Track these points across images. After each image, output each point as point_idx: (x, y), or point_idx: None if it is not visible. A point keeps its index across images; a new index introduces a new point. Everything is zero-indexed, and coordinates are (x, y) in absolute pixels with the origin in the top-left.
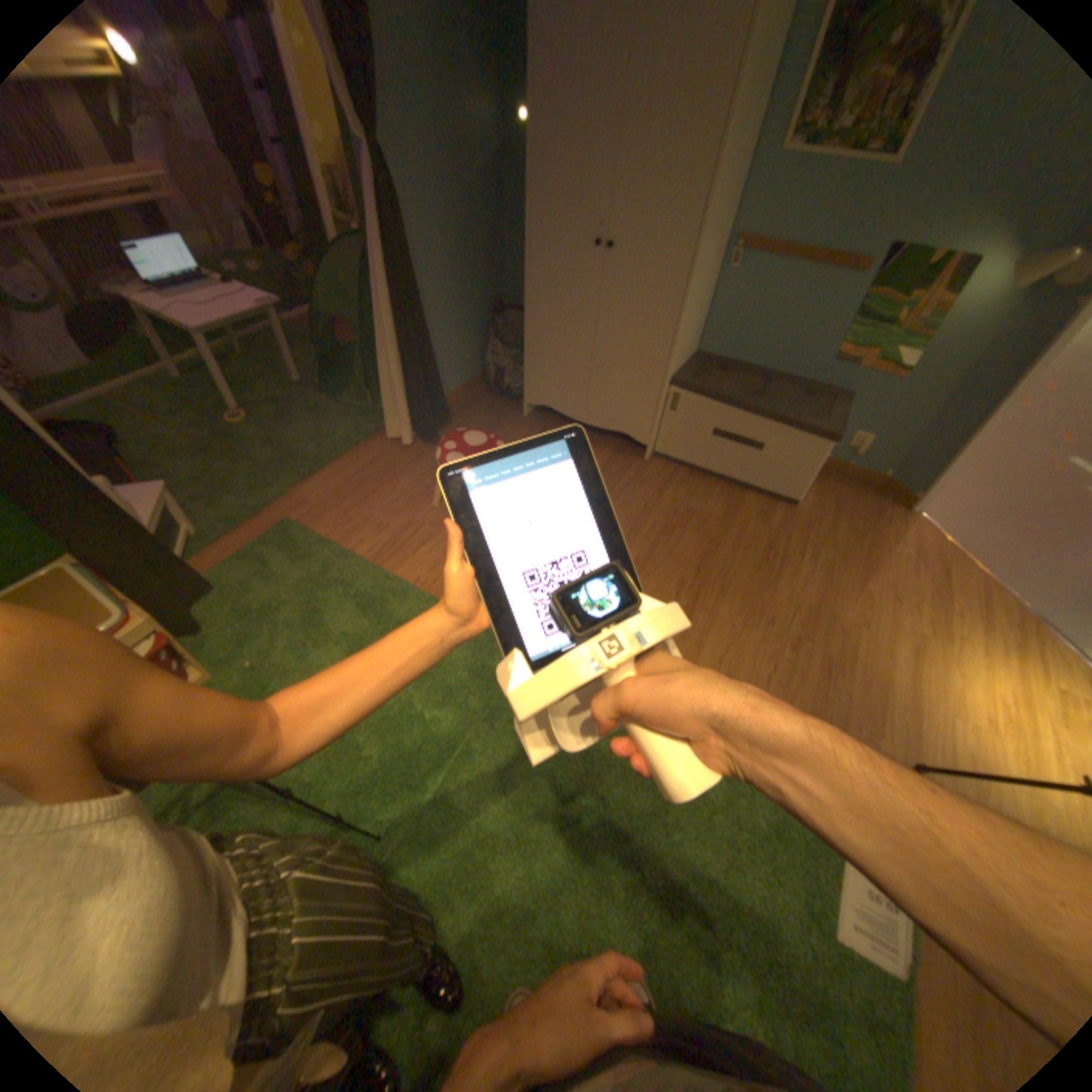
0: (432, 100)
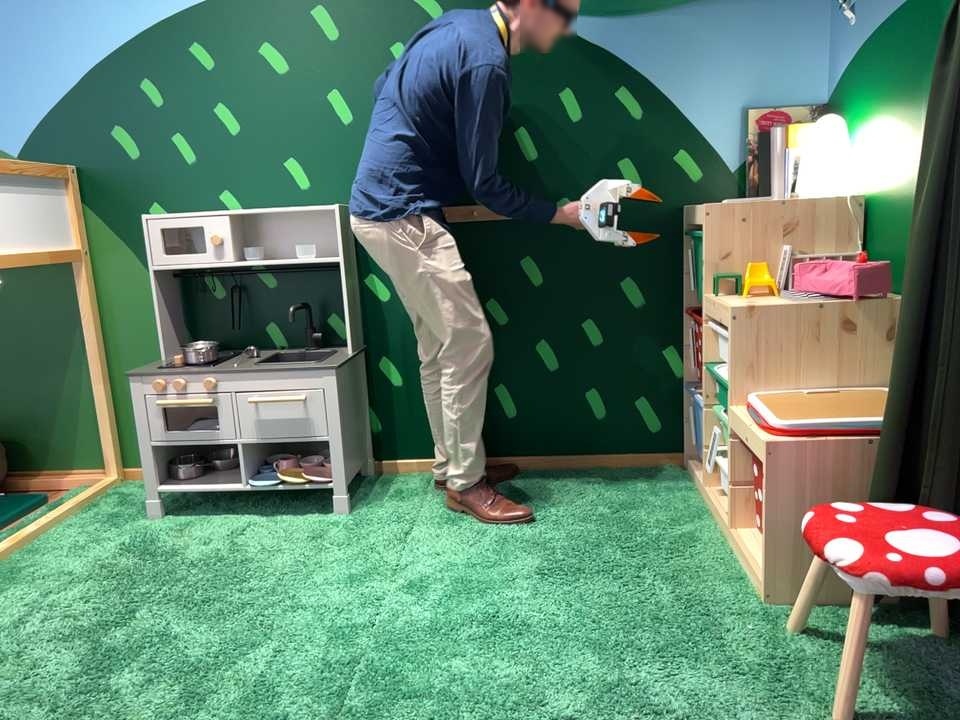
0: None
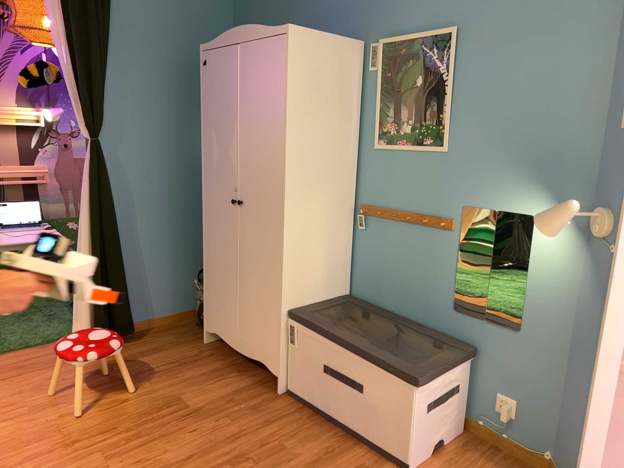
0: (165, 127)
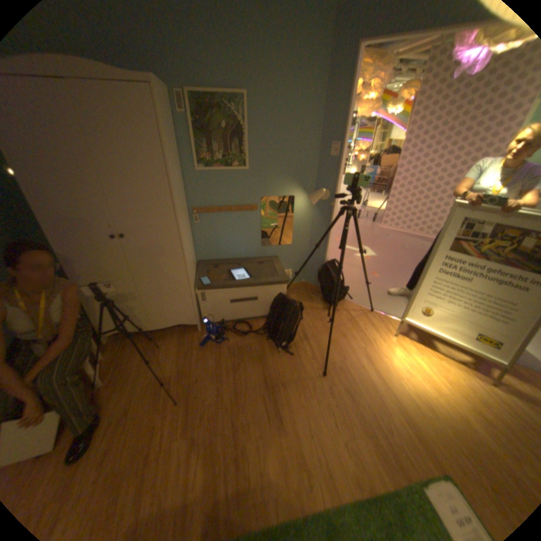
0: None
